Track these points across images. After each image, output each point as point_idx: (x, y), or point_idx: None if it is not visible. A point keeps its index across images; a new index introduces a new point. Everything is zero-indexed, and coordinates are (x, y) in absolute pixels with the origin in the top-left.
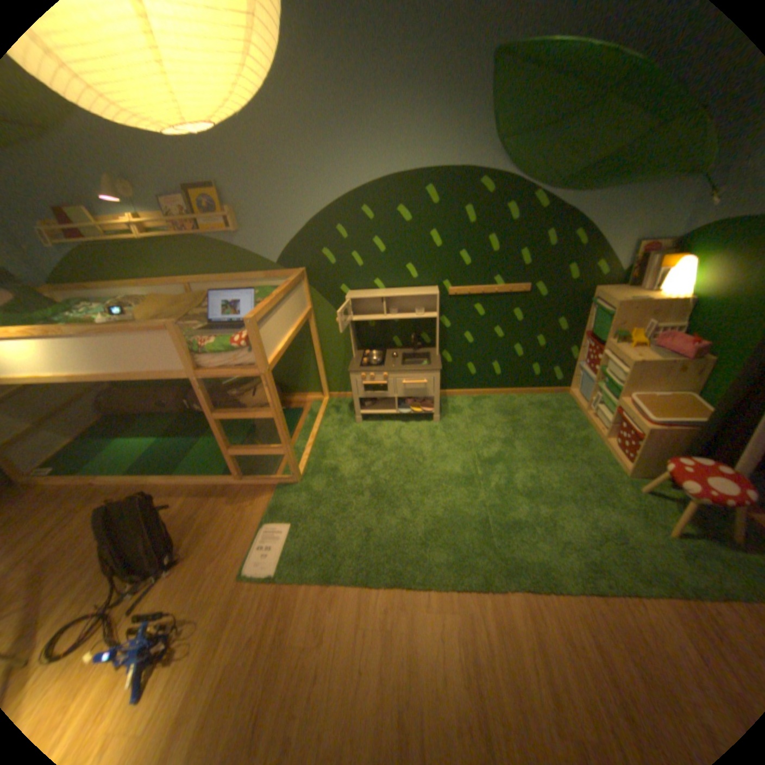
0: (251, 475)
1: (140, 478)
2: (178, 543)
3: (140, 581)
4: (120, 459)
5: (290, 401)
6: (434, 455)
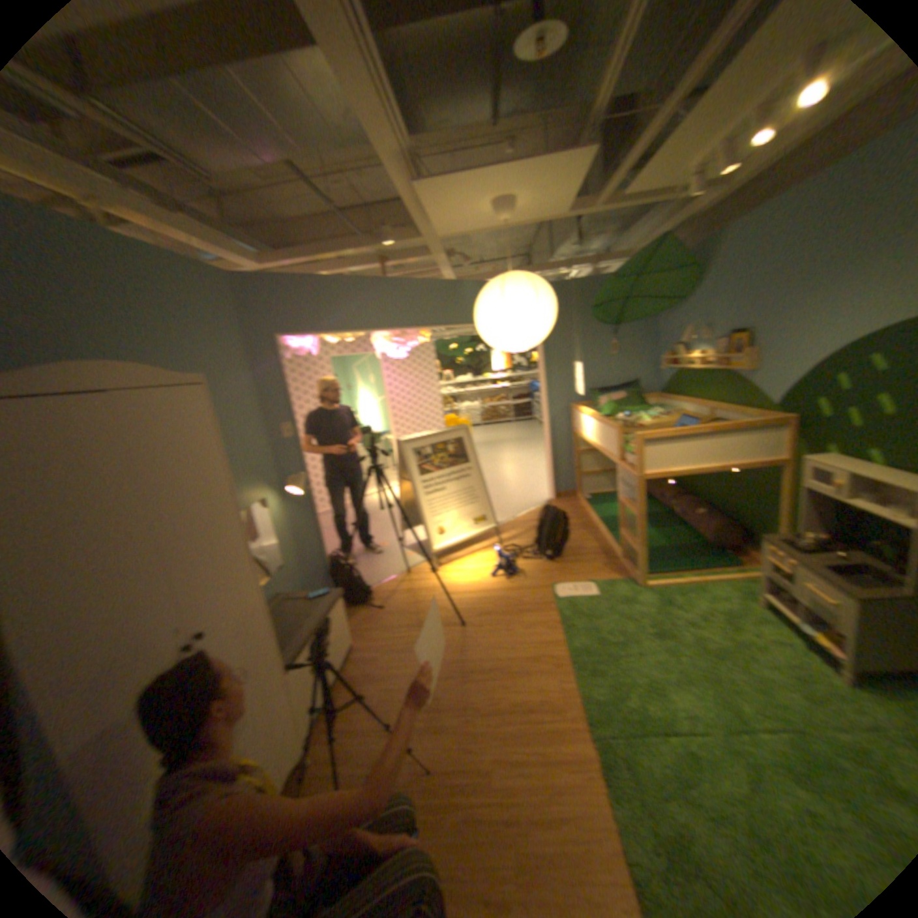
0: (634, 564)
1: (602, 525)
2: (567, 558)
3: (542, 556)
4: (612, 512)
5: (750, 554)
6: (763, 685)
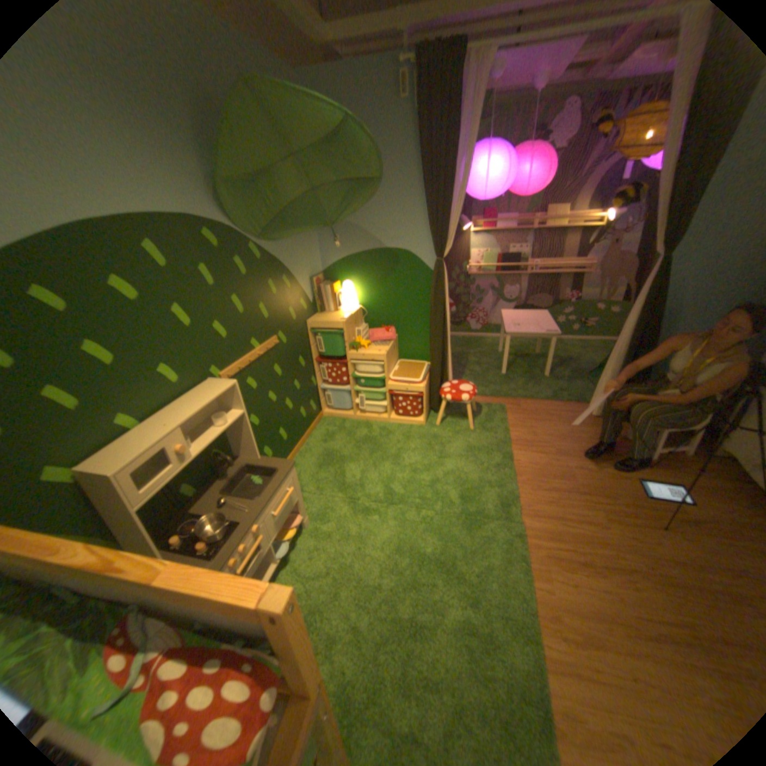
0: None
1: None
2: None
3: None
4: None
5: None
6: (361, 541)
